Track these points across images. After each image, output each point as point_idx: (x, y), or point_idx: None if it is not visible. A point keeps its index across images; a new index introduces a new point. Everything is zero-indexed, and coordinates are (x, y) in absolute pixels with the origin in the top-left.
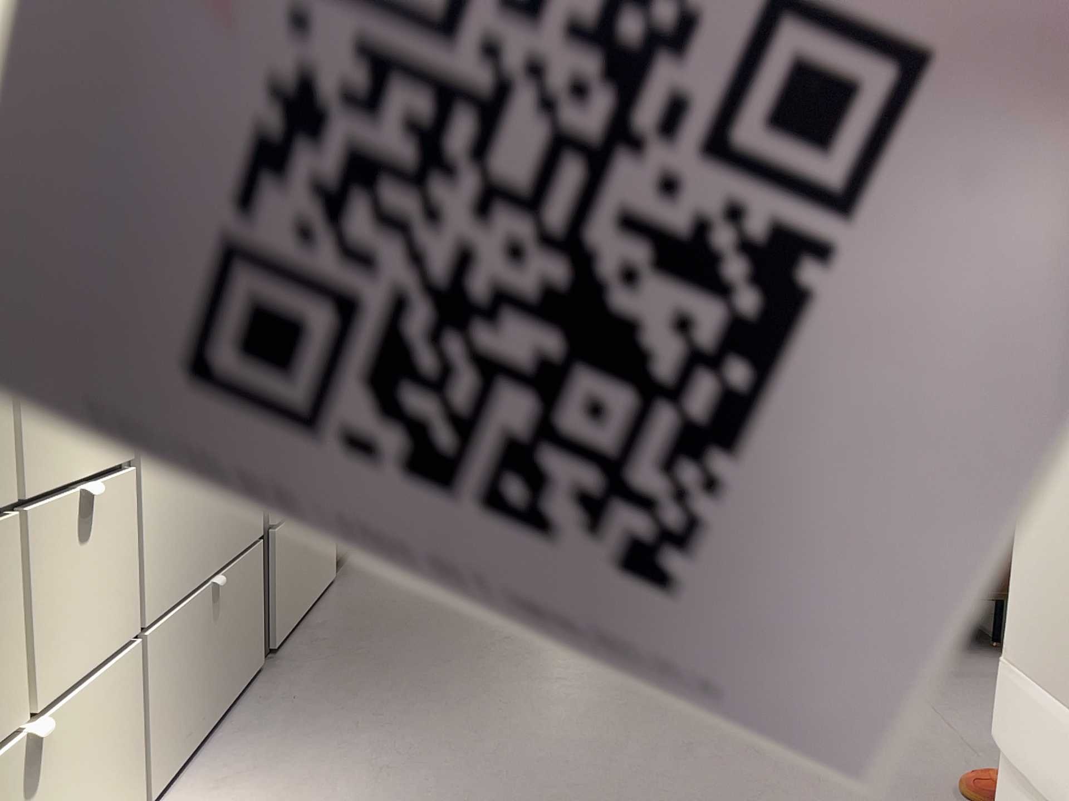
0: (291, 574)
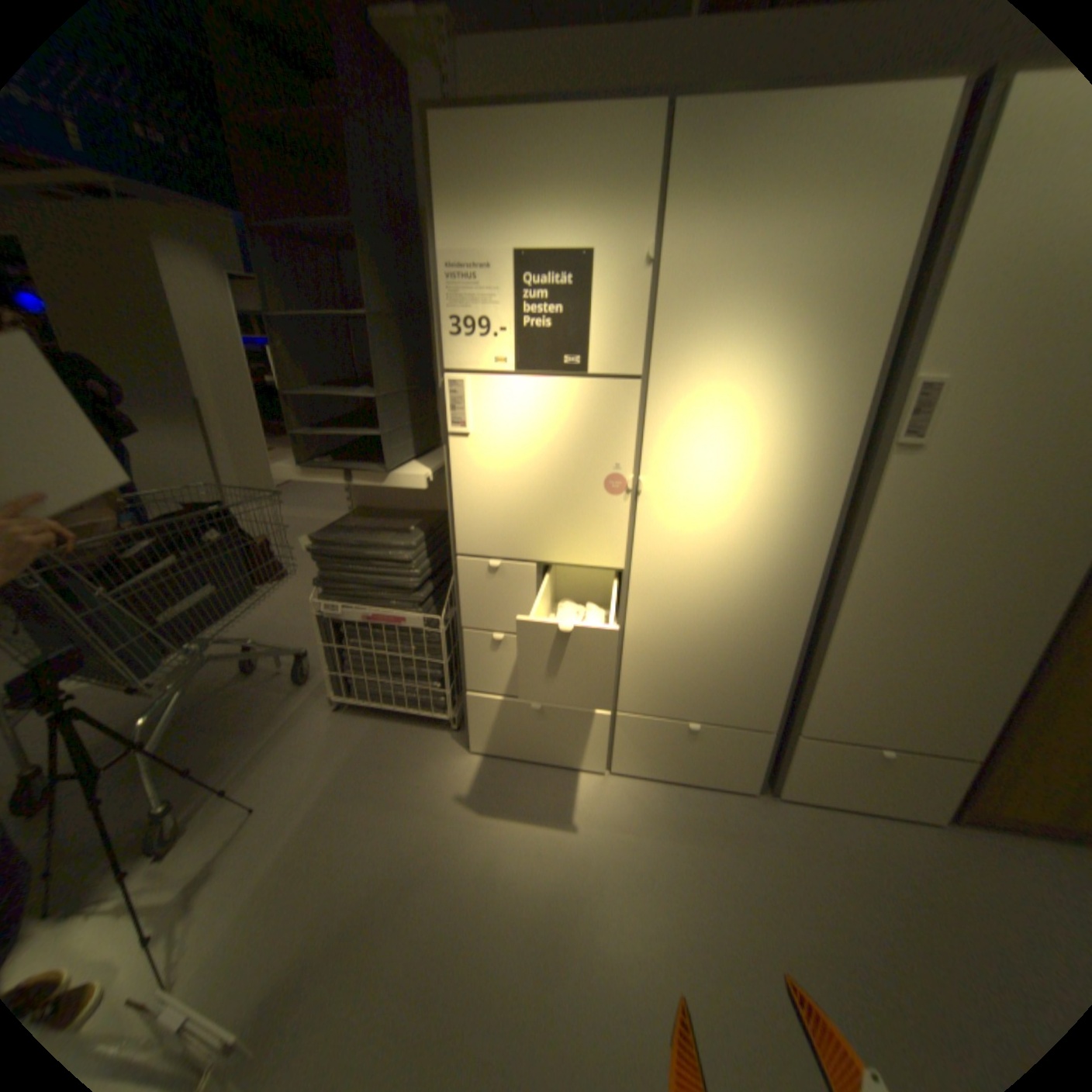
0: (833, 777)
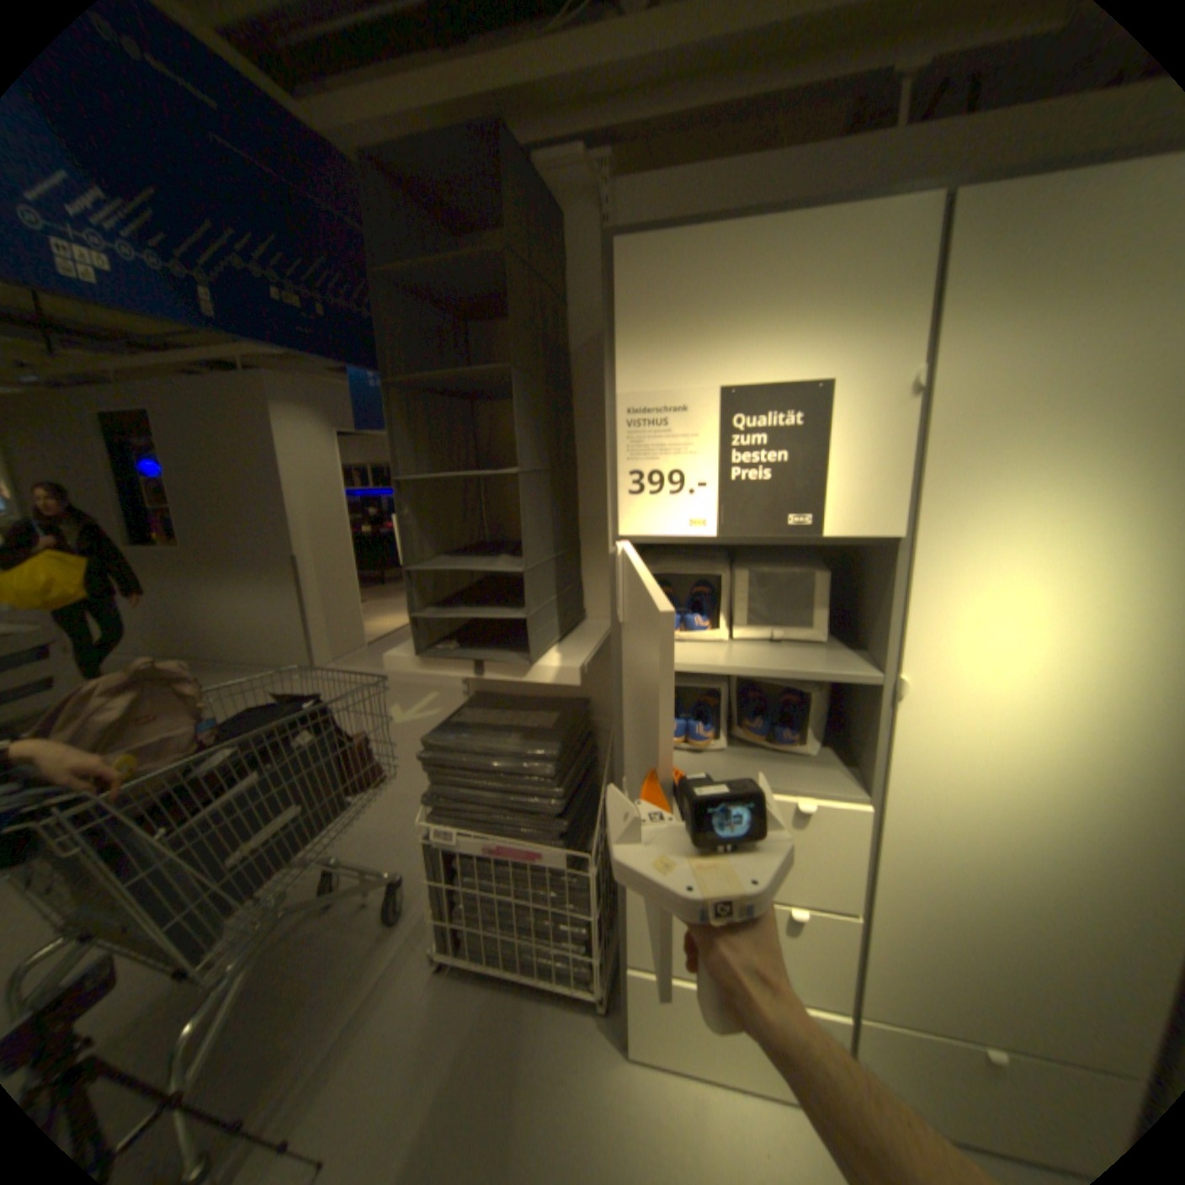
0: None
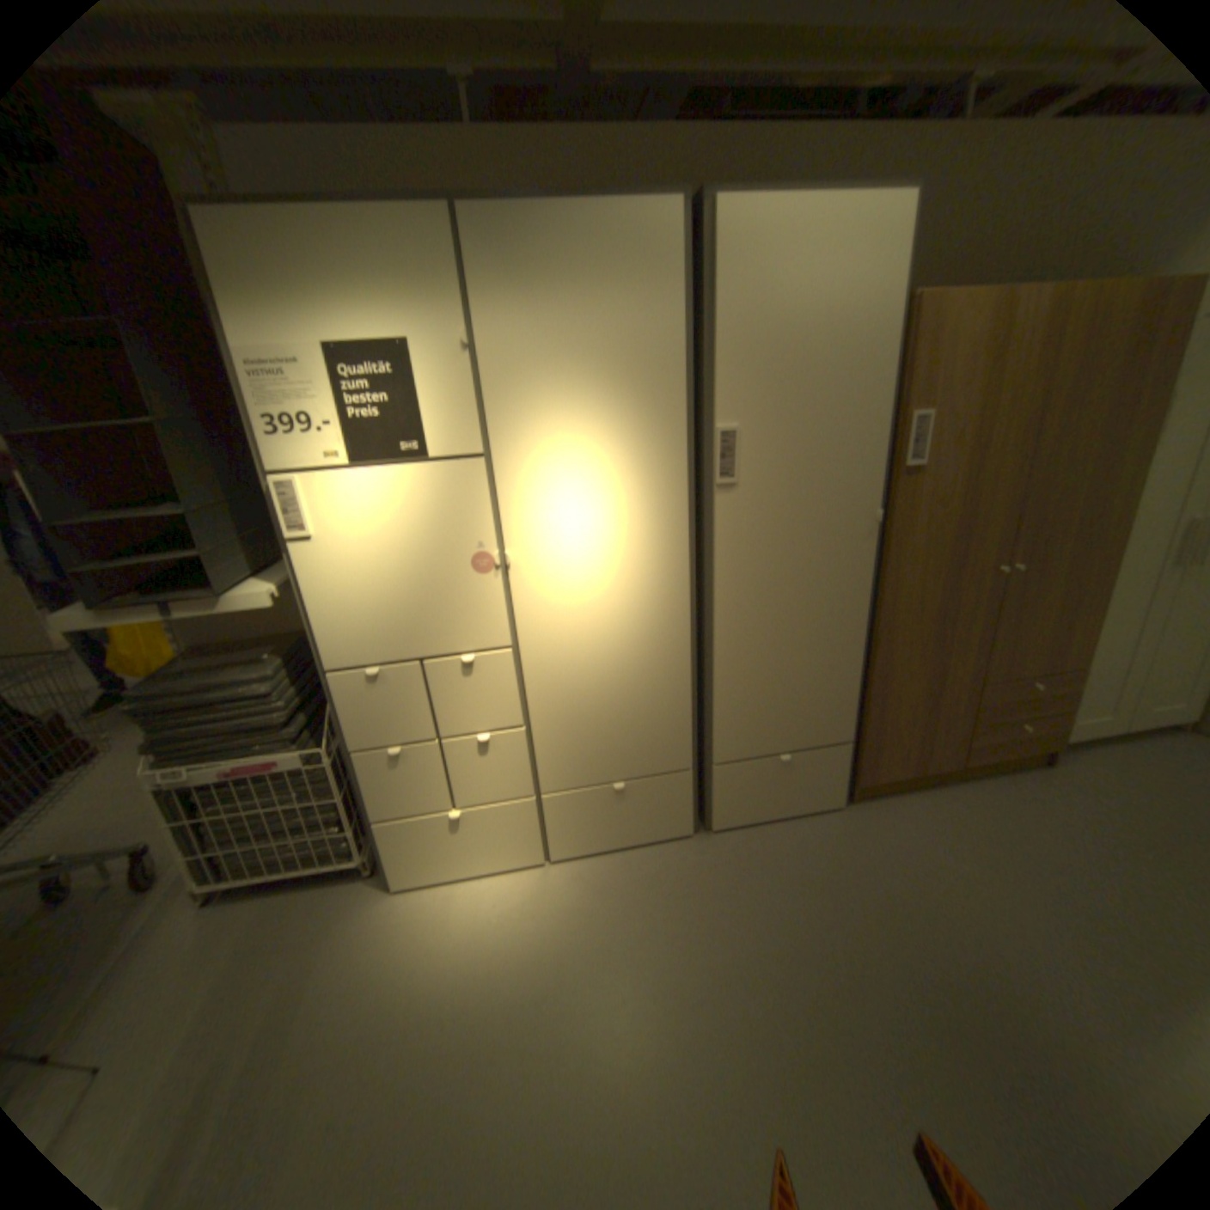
0: (748, 794)
